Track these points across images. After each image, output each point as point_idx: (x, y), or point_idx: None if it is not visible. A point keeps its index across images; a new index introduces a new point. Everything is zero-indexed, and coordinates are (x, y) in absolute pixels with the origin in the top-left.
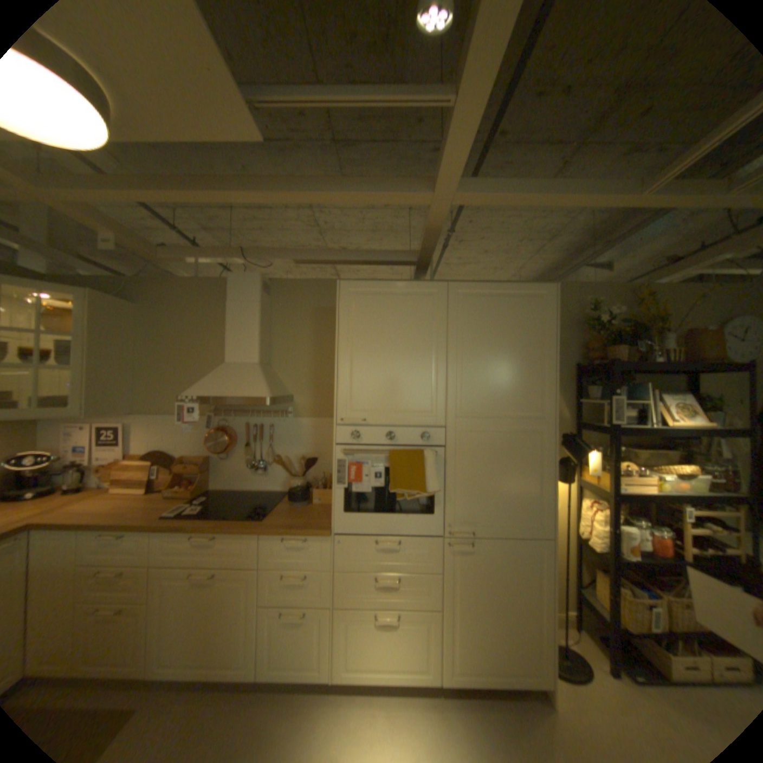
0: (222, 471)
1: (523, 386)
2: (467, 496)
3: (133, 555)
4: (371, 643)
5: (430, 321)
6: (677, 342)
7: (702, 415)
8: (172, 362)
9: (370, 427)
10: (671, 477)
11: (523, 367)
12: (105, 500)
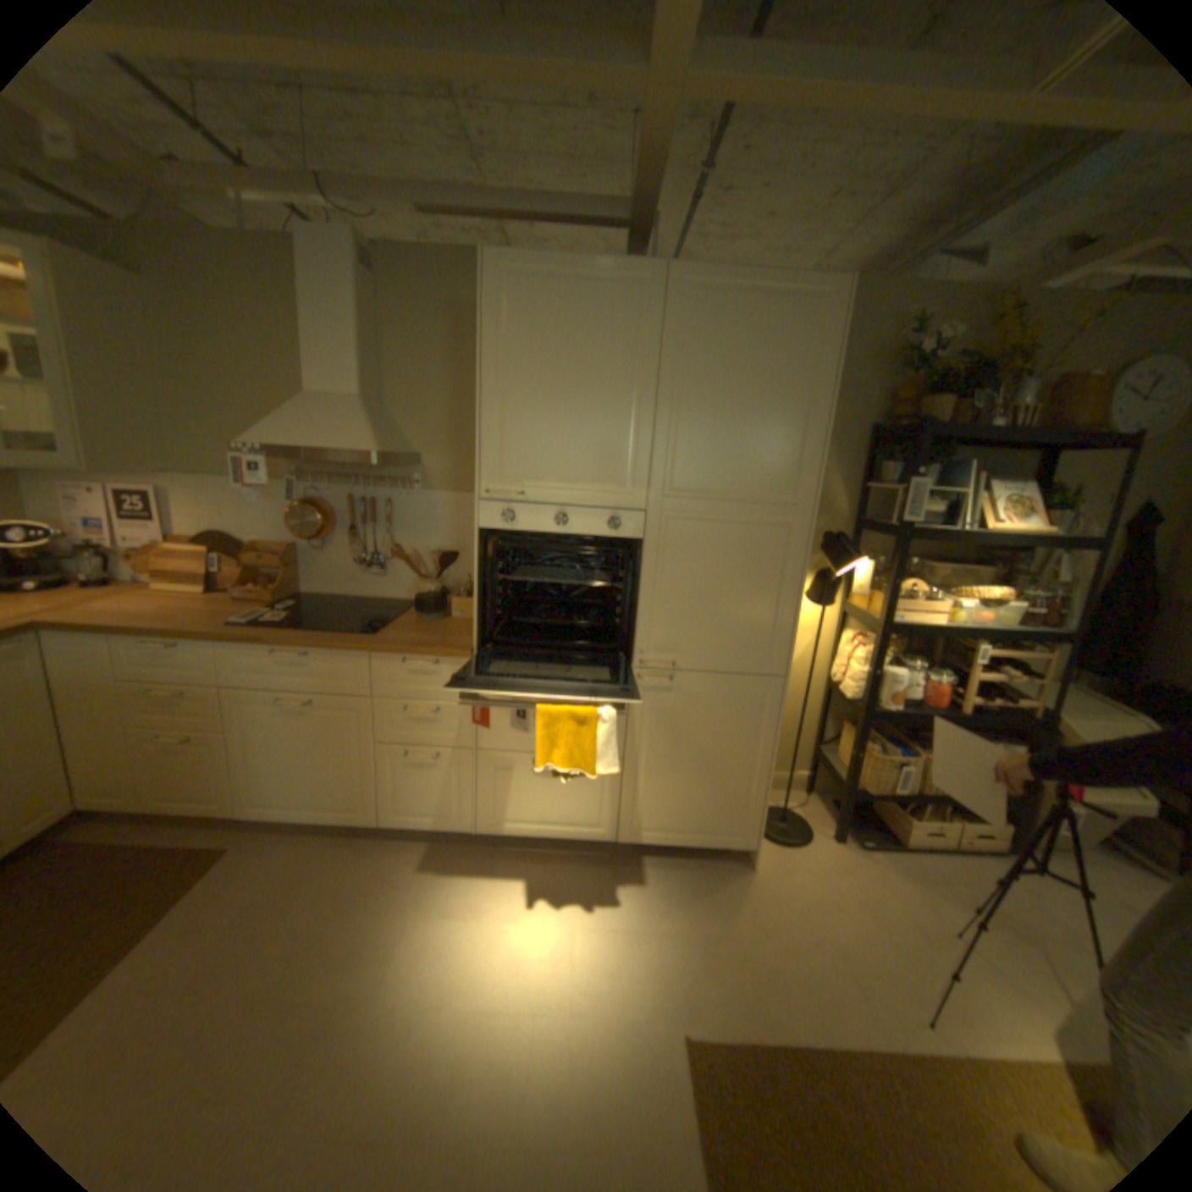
0: (318, 567)
1: (771, 452)
2: (668, 612)
3: (193, 672)
4: (528, 791)
5: (633, 332)
6: (1037, 395)
7: (1040, 515)
8: (218, 388)
9: (531, 506)
10: (971, 602)
11: (775, 422)
12: (144, 599)
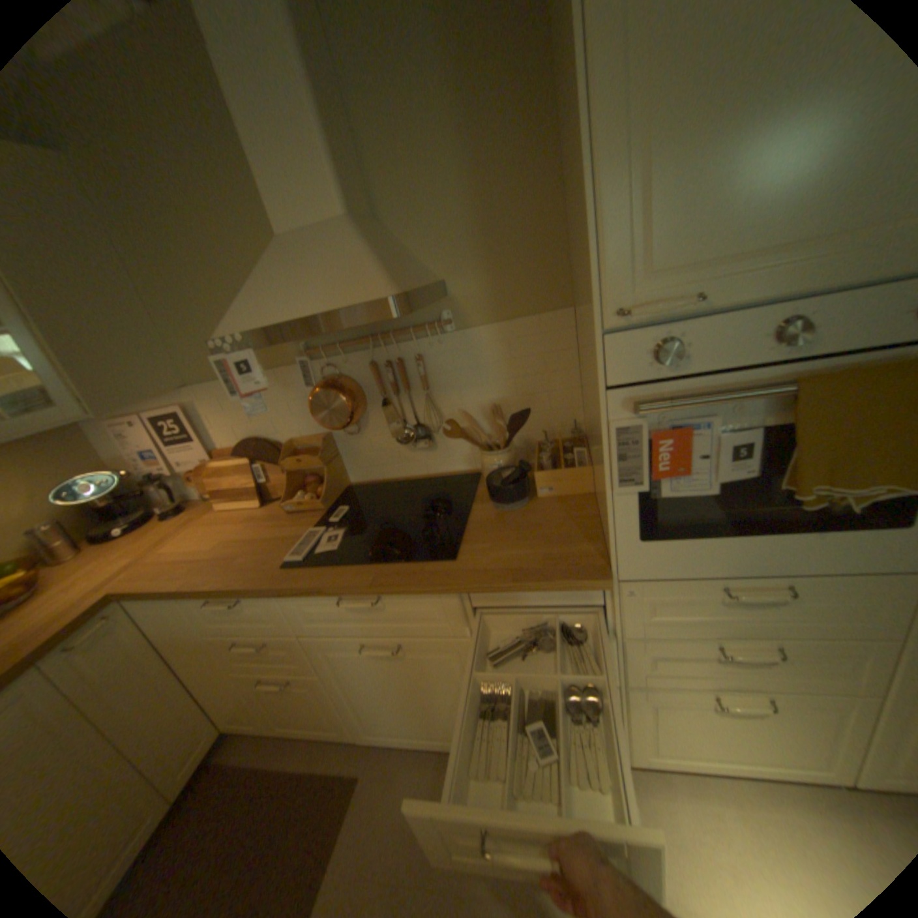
0: (360, 452)
1: None
2: None
3: (266, 622)
4: (709, 730)
5: None
6: None
7: None
8: (193, 268)
9: (720, 315)
10: None
11: None
12: (209, 524)
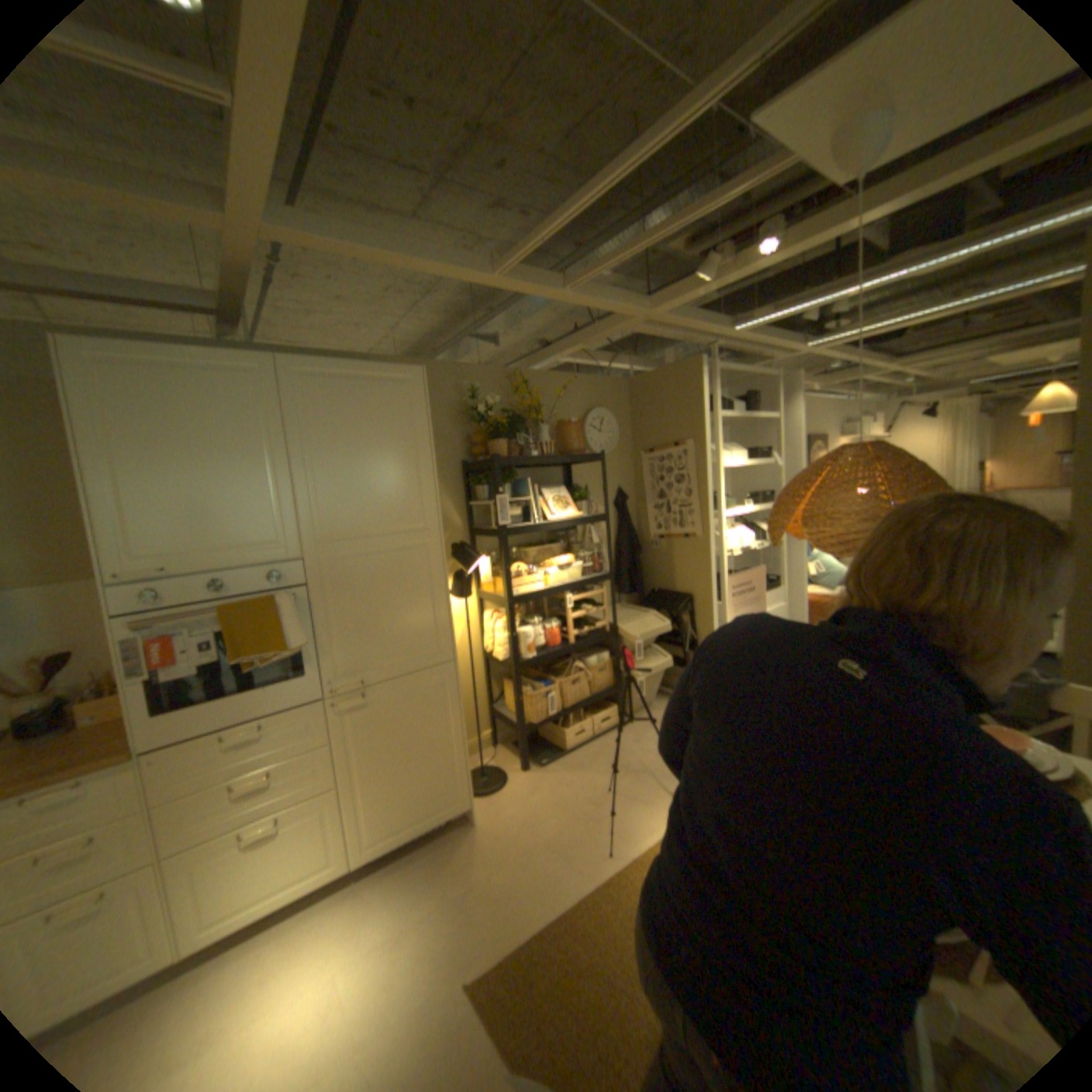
0: None
1: (397, 494)
2: (345, 641)
3: None
4: (236, 874)
5: (253, 411)
6: (549, 435)
7: (571, 507)
8: None
9: (174, 580)
10: (552, 570)
11: (395, 472)
12: None
